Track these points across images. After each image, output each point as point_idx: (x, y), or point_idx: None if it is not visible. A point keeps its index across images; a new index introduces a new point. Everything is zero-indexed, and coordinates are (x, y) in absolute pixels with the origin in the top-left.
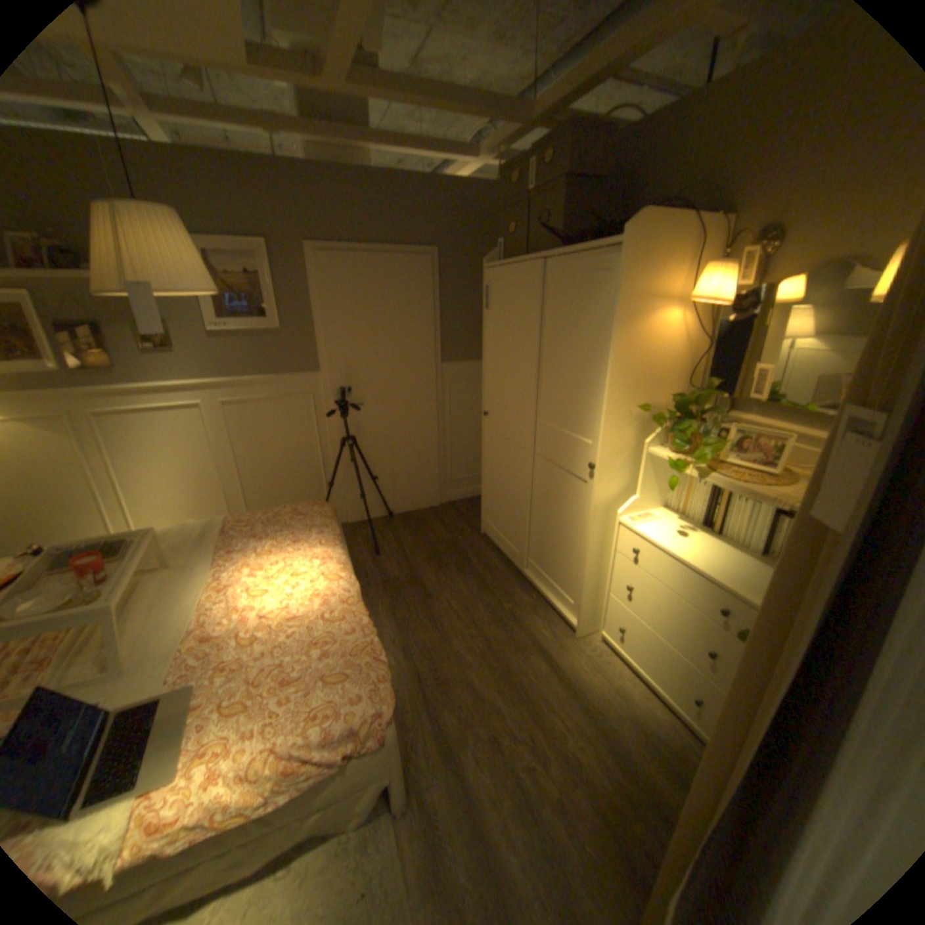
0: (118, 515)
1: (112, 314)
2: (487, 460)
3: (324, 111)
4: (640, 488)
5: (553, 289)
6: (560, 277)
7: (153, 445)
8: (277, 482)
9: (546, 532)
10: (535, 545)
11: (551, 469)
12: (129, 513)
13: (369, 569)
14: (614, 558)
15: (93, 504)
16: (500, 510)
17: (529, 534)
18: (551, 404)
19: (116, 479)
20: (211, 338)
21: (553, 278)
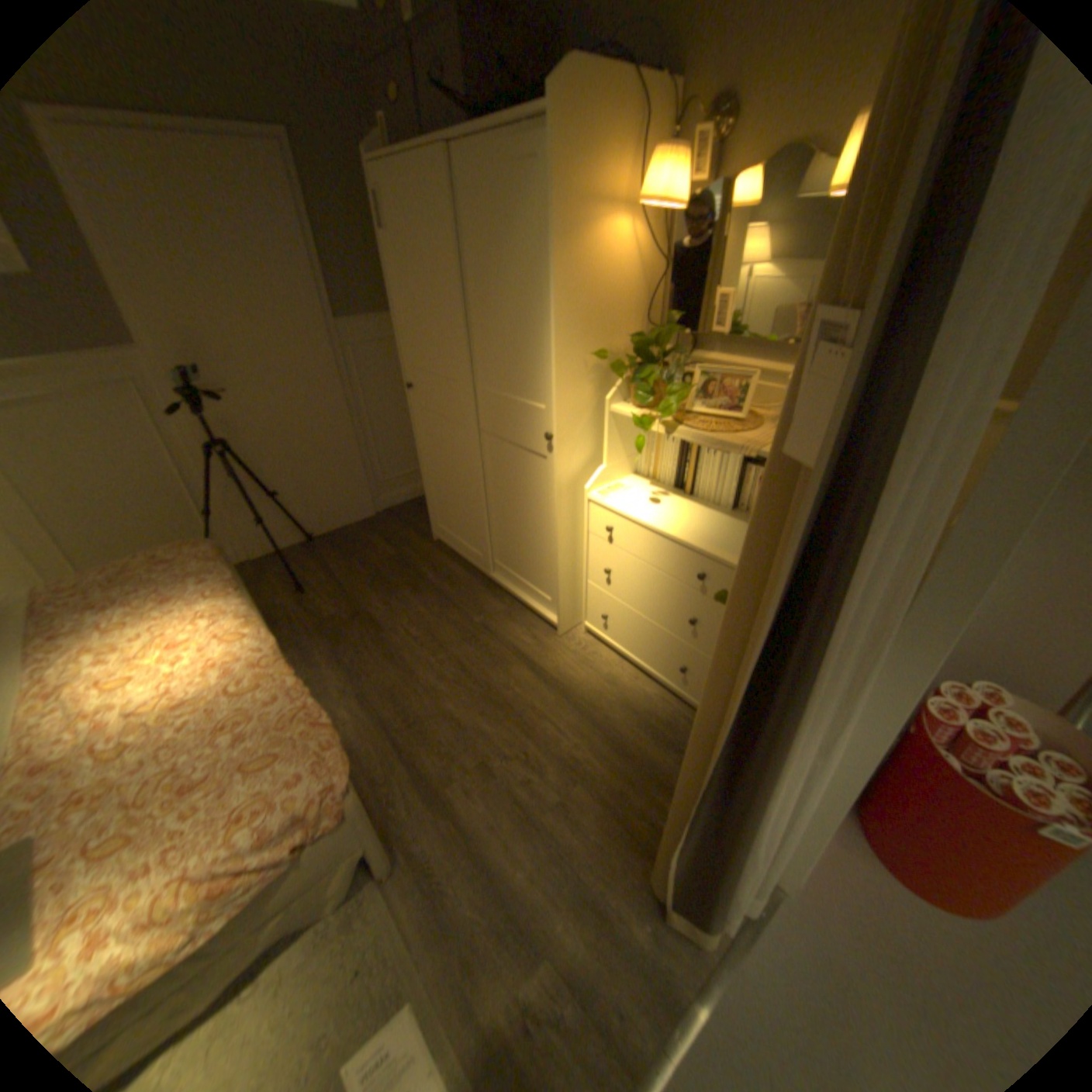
0: None
1: None
2: (424, 448)
3: None
4: (606, 456)
5: (467, 193)
6: (473, 173)
7: None
8: (117, 522)
9: (509, 525)
10: (499, 543)
11: (503, 447)
12: None
13: (293, 612)
14: (587, 541)
15: None
16: (452, 508)
17: (491, 531)
18: (490, 362)
19: None
20: None
21: (465, 174)
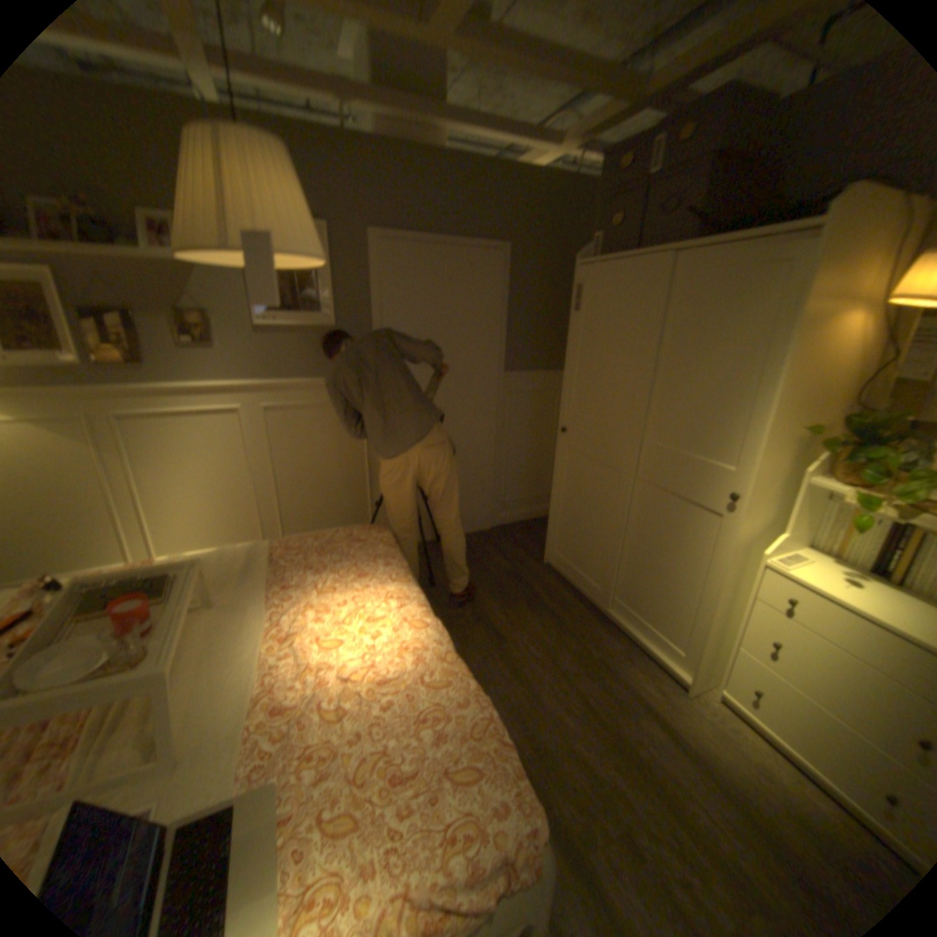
0: (135, 533)
1: (147, 298)
2: (560, 482)
3: (401, 80)
4: (792, 526)
5: (685, 287)
6: (699, 273)
7: (183, 452)
8: (317, 499)
9: (645, 569)
10: (626, 583)
11: (661, 497)
12: (148, 531)
13: None
14: (751, 608)
15: (107, 520)
16: (575, 539)
17: (619, 570)
18: (668, 421)
19: (137, 491)
20: (257, 331)
21: (688, 274)
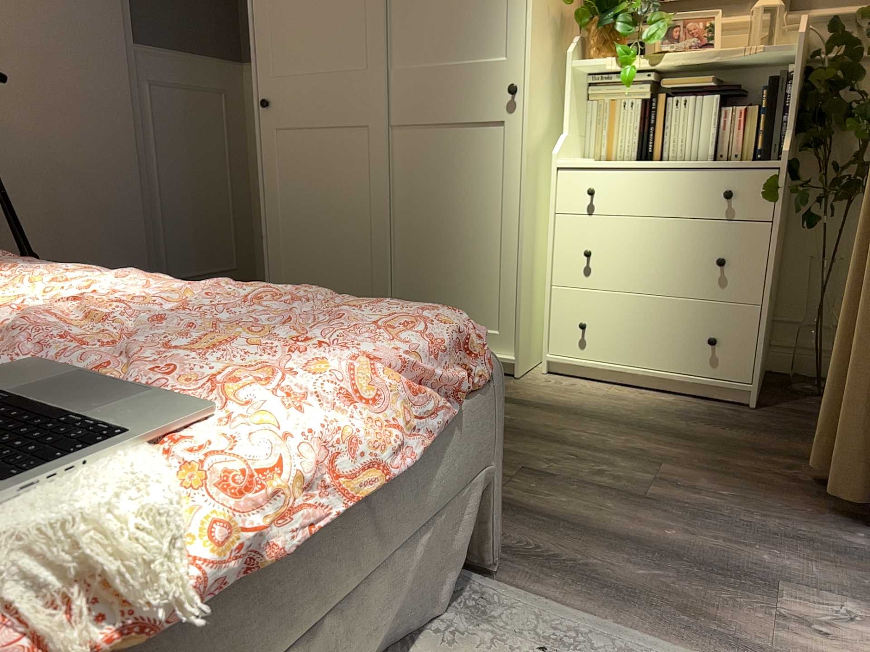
0: None
1: None
2: (275, 190)
3: None
4: (567, 122)
5: None
6: None
7: None
8: None
9: (427, 250)
10: (405, 287)
11: (427, 138)
12: None
13: None
14: (553, 228)
15: None
16: (317, 266)
17: (392, 273)
18: (415, 33)
19: None
20: None
21: None
